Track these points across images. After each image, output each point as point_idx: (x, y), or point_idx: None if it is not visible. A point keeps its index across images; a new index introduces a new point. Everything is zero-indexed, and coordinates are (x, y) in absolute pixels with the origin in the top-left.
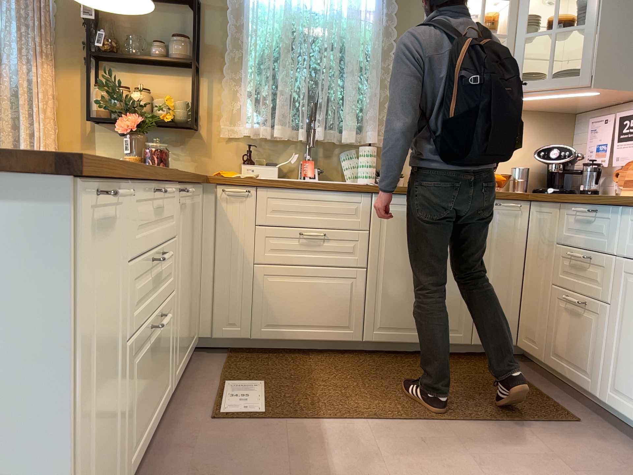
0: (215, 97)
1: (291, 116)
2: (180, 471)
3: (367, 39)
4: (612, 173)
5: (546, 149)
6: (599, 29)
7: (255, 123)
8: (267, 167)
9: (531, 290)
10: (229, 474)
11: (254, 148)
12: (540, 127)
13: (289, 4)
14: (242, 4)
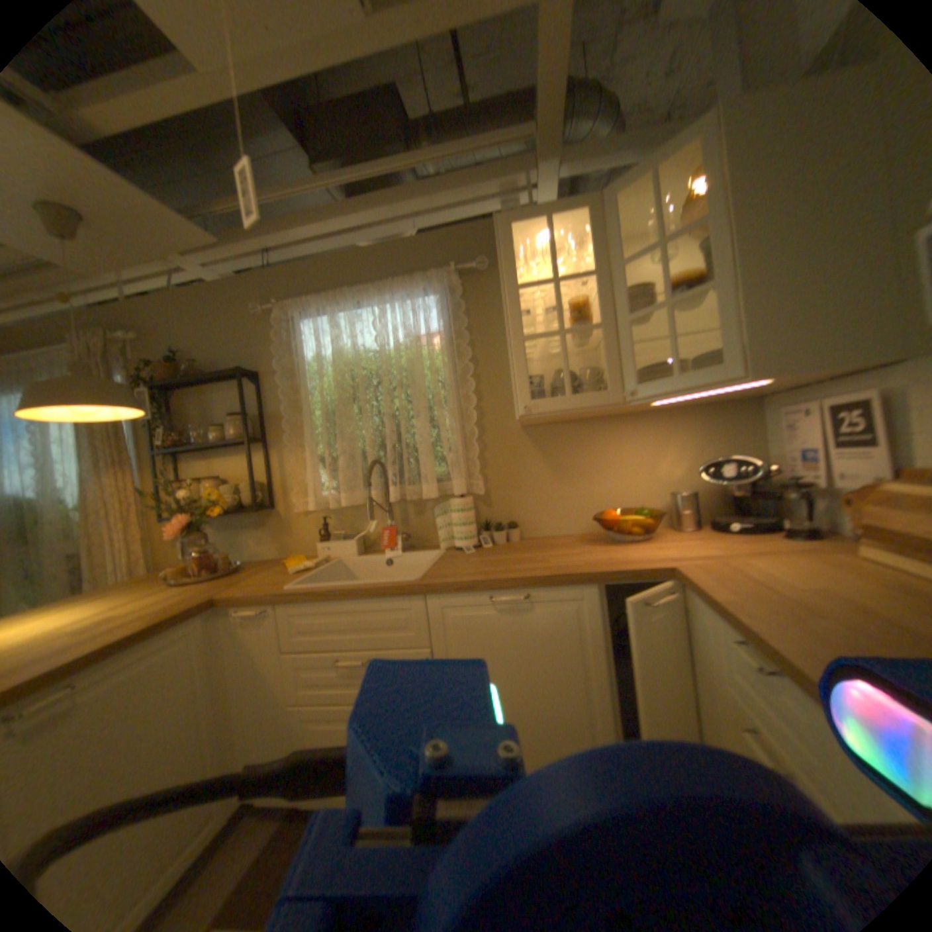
0: (286, 467)
1: (362, 477)
2: None
3: (433, 368)
4: (840, 495)
5: (721, 459)
6: (741, 281)
7: (329, 490)
8: (343, 542)
9: (710, 740)
10: None
11: (335, 518)
12: (707, 427)
13: (340, 350)
14: (295, 361)
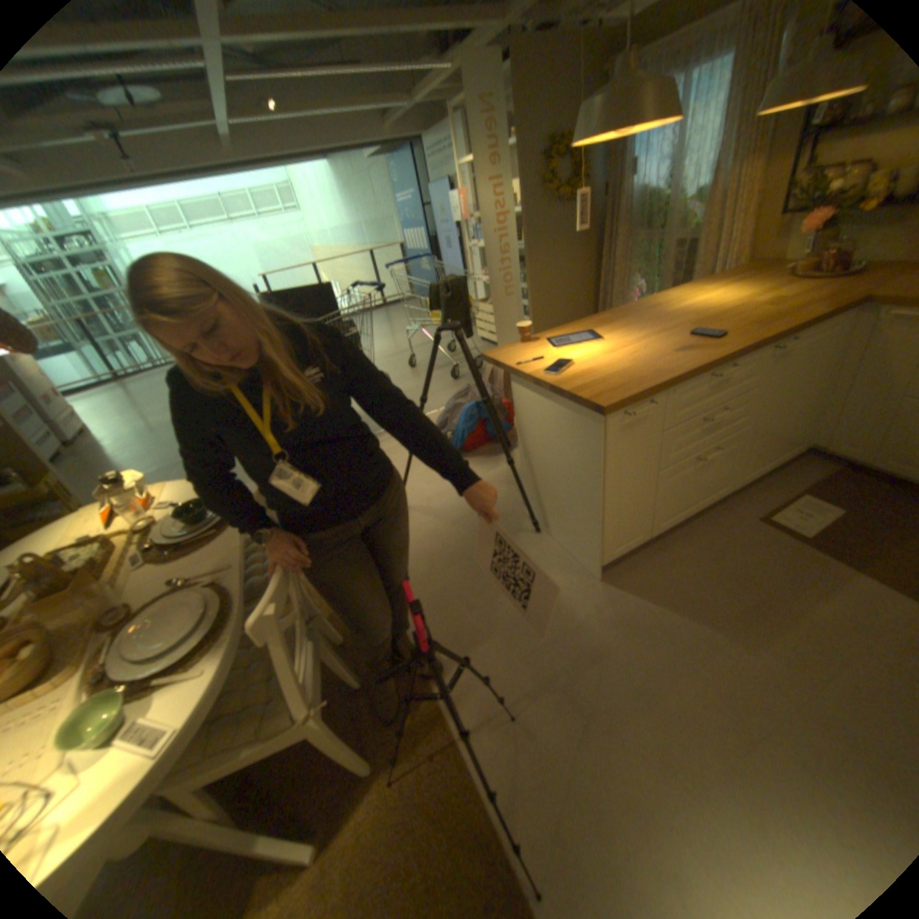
0: None
1: None
2: (707, 541)
3: None
4: None
5: None
6: None
7: None
8: None
9: None
10: (736, 562)
11: None
12: None
13: None
14: None
